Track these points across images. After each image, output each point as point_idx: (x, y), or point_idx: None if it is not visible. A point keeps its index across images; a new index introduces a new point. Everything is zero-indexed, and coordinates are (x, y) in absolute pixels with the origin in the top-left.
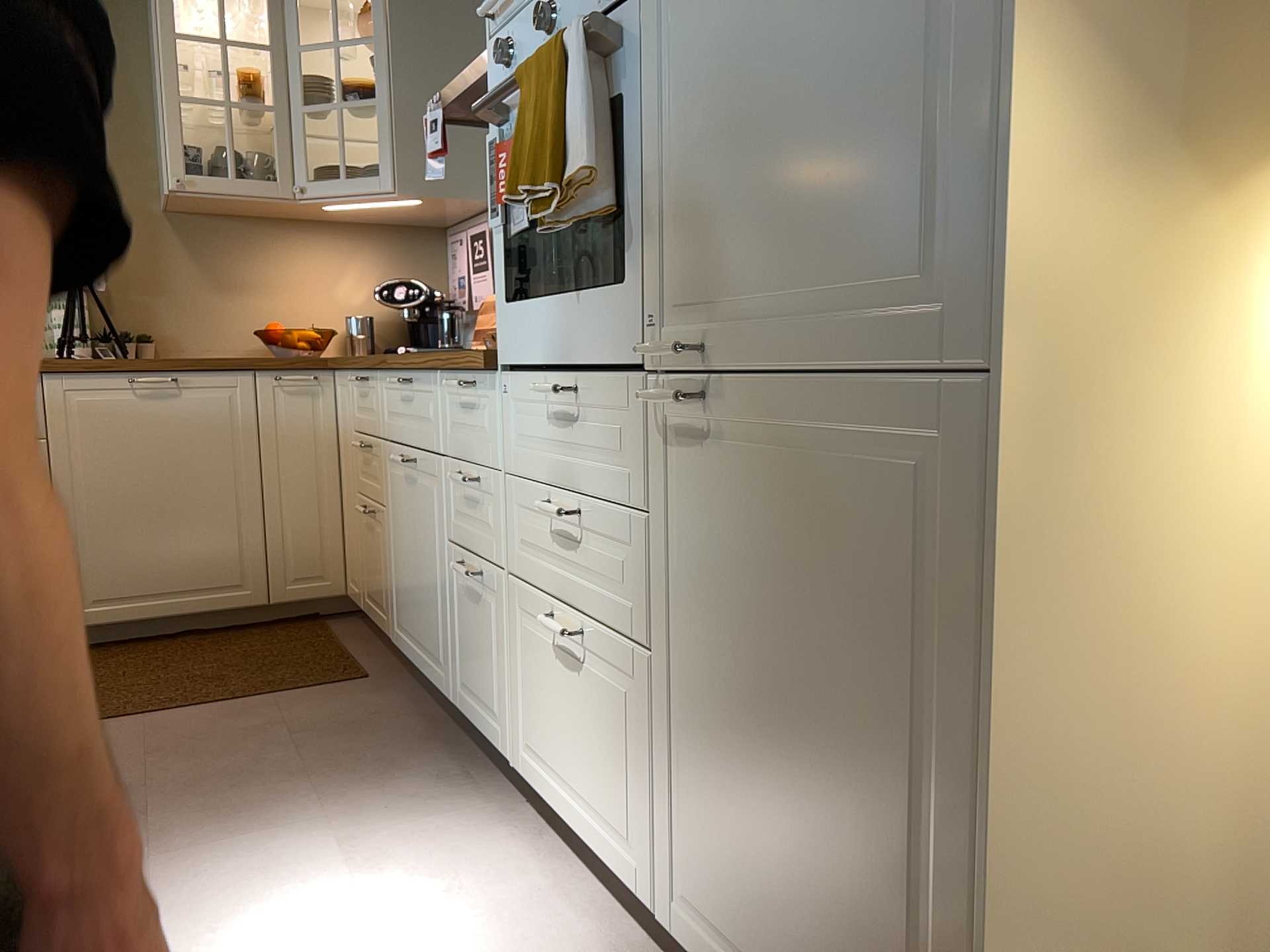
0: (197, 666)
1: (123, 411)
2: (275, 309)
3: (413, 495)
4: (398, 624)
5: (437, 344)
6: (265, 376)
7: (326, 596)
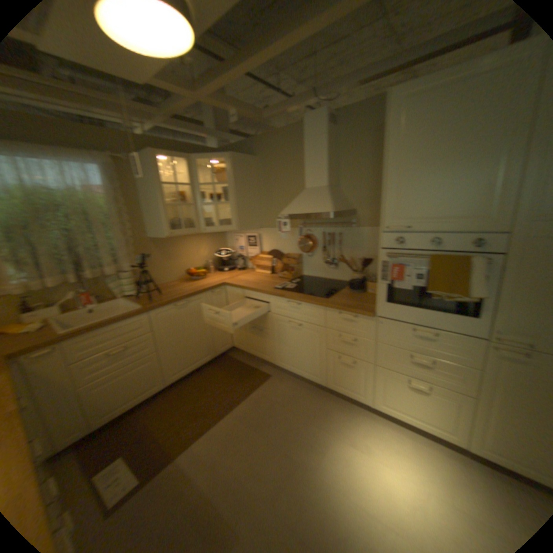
0: (217, 386)
1: (175, 315)
2: (185, 263)
3: (299, 332)
4: (281, 361)
5: (232, 265)
6: (210, 292)
7: (230, 349)
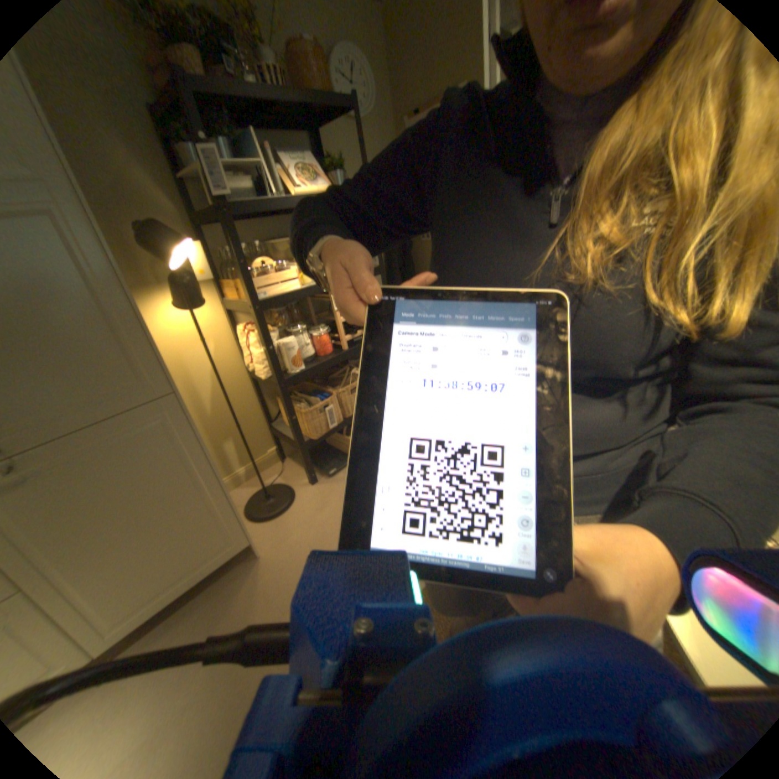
0: None
1: None
2: None
3: None
4: None
5: None
6: None
7: None
